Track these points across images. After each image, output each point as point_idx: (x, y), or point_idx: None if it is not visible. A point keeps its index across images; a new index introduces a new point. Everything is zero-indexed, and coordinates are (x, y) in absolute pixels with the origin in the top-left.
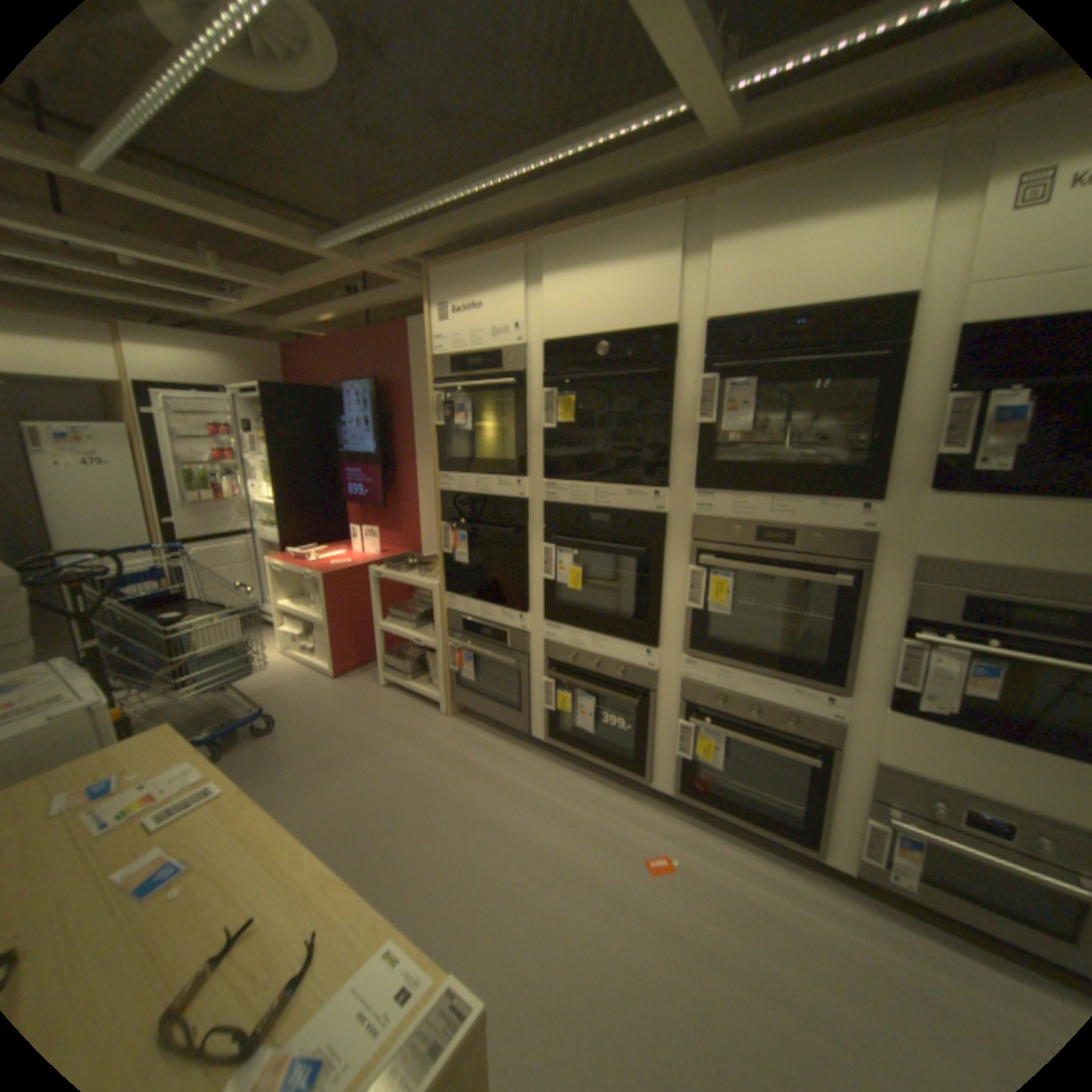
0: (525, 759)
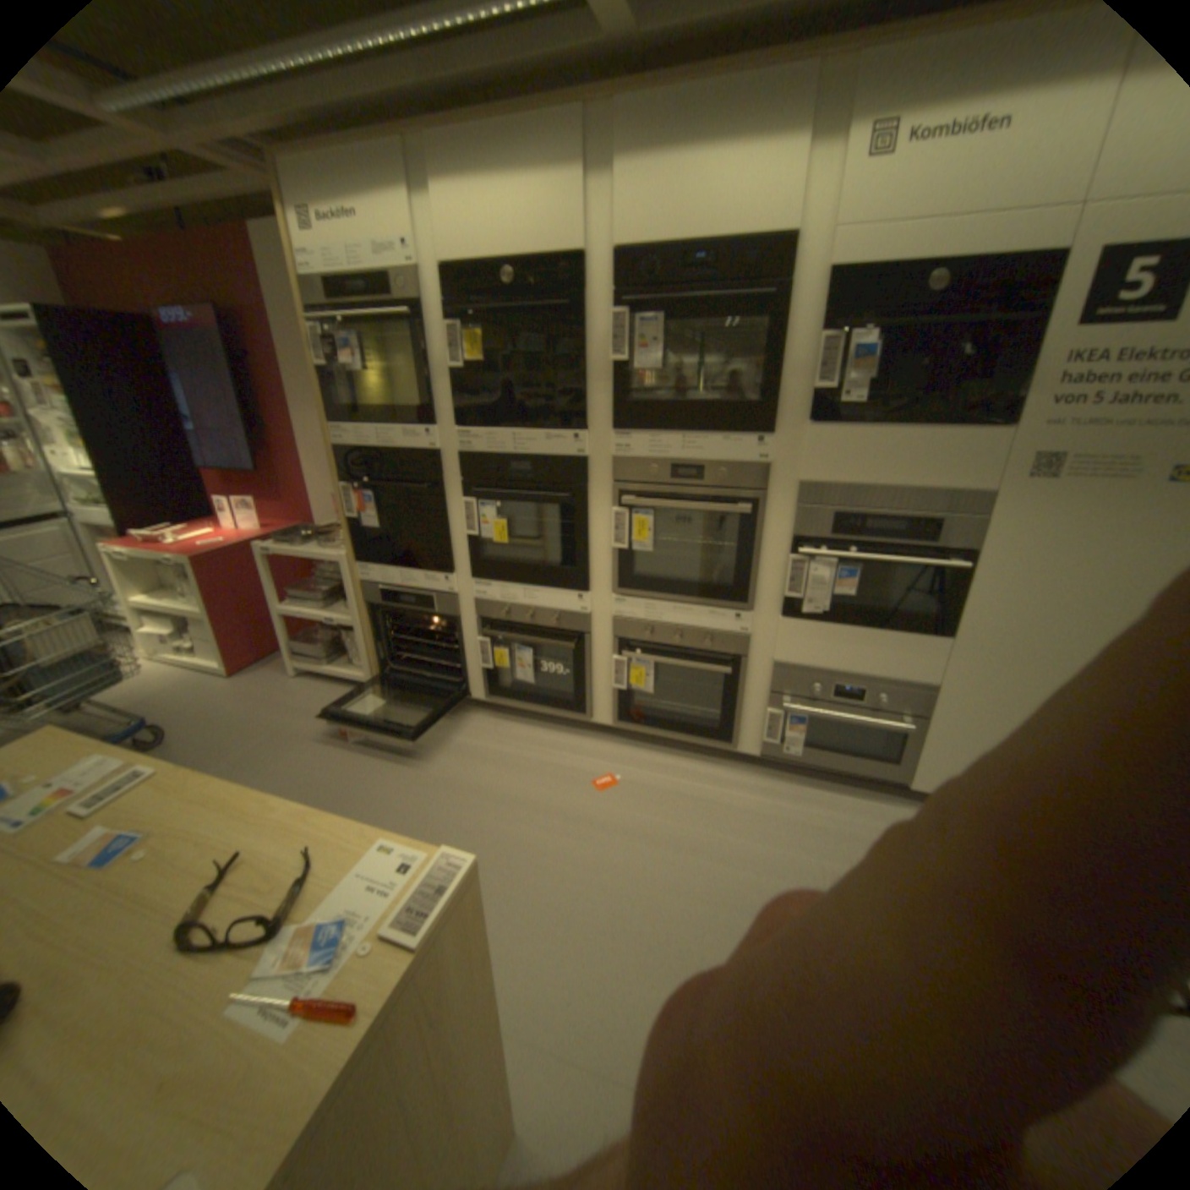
0: (467, 722)
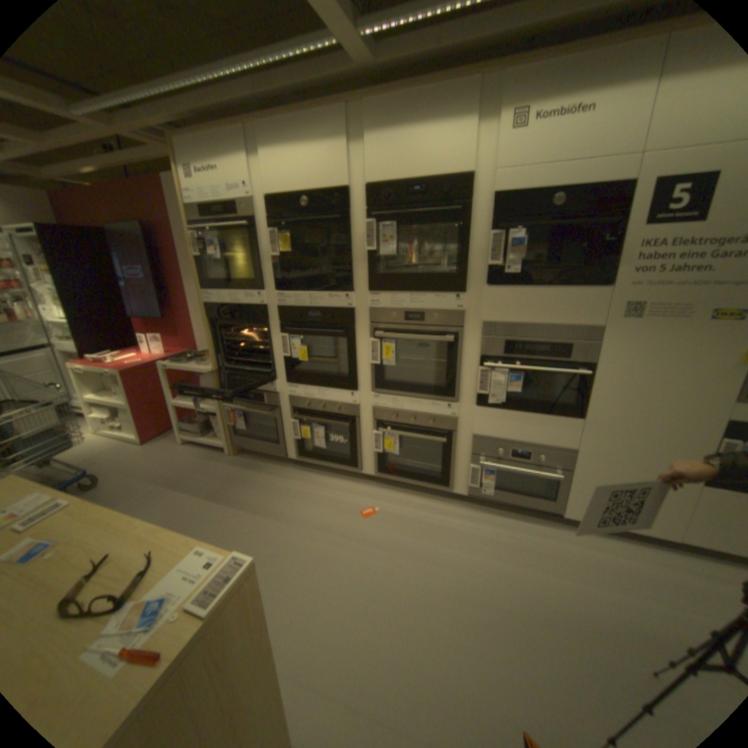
0: (284, 472)
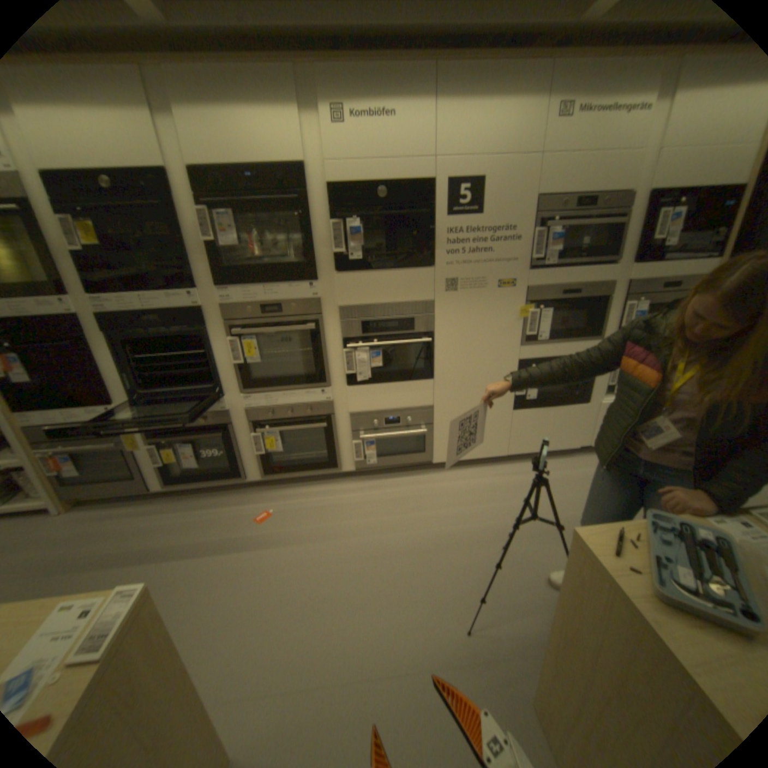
0: (148, 510)
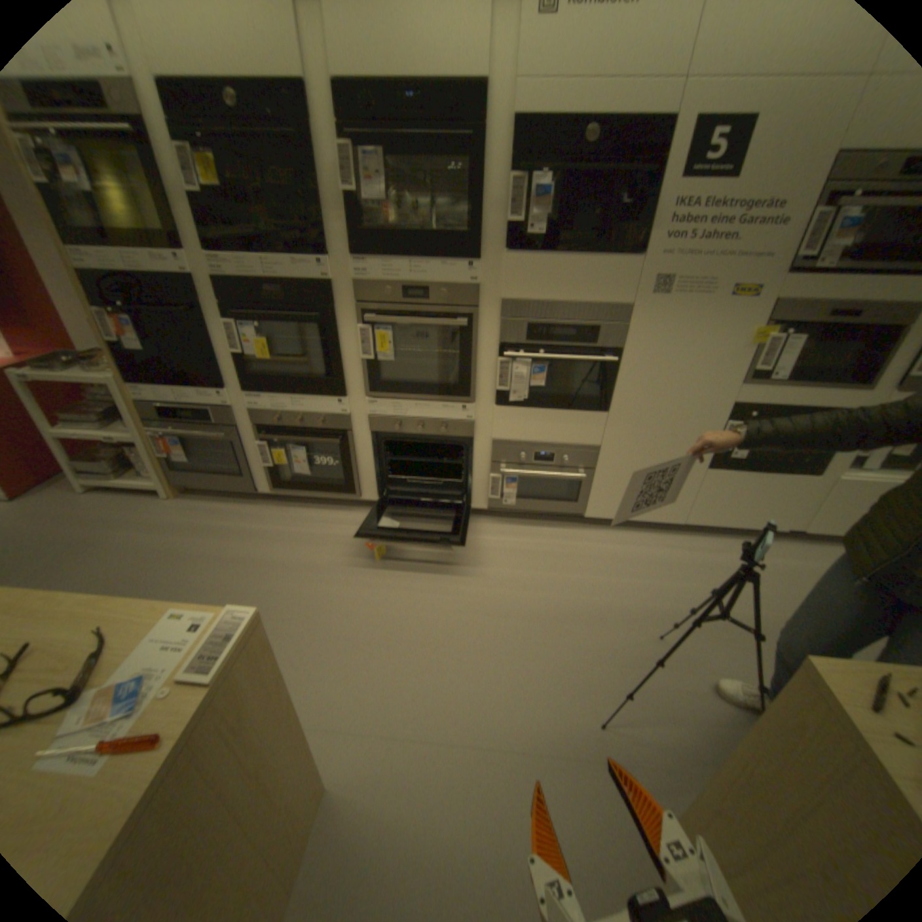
0: (255, 511)
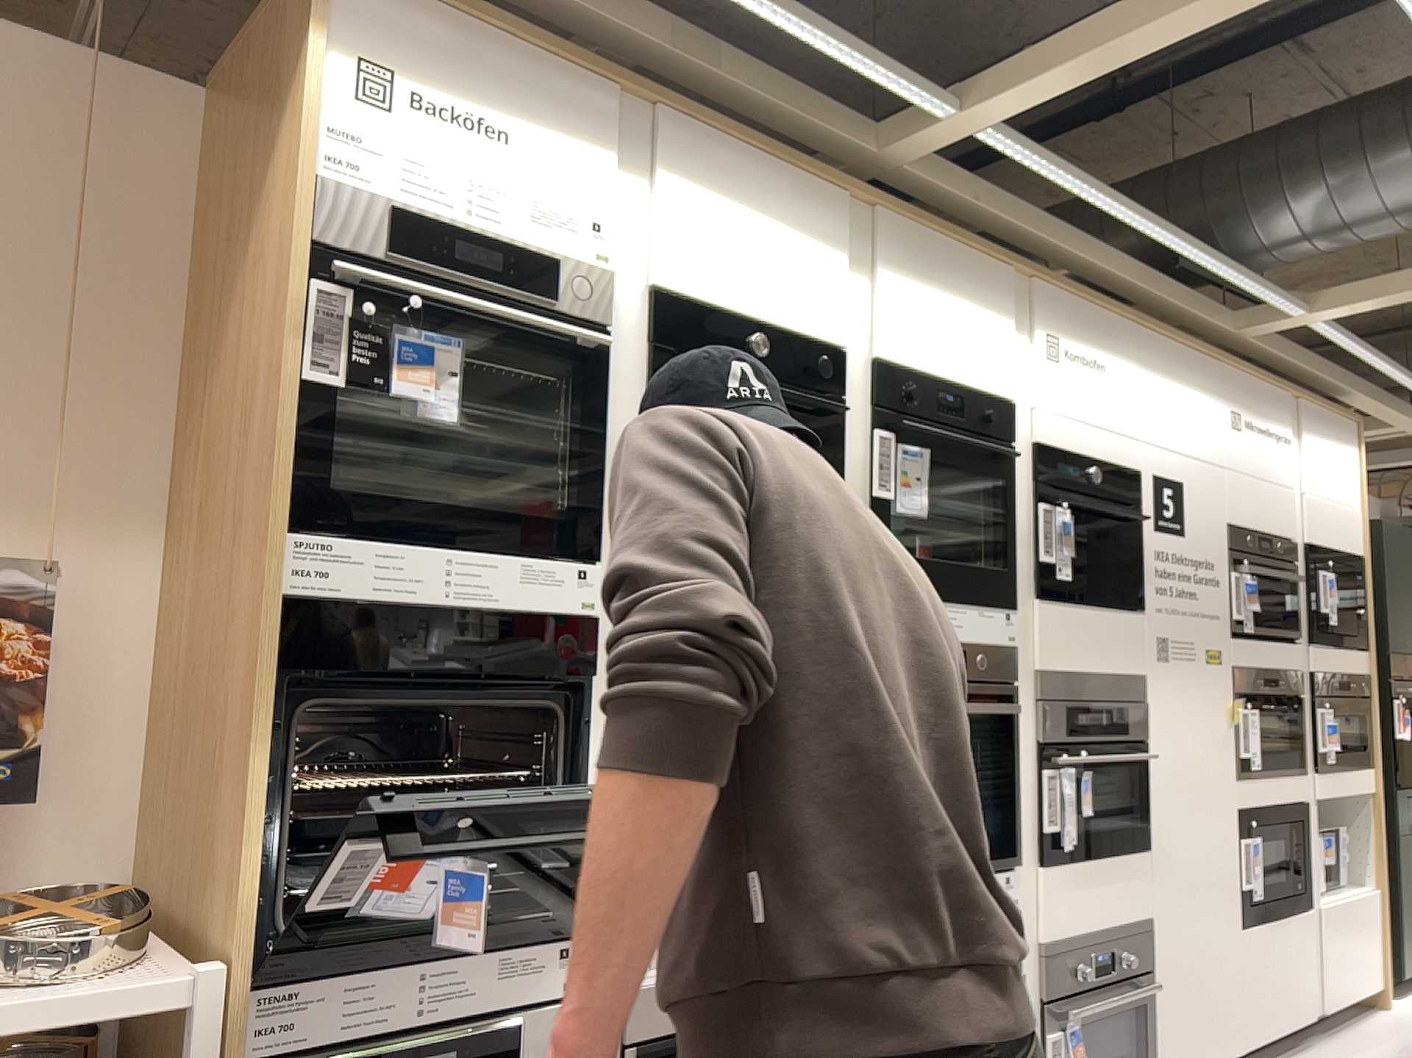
0: None
